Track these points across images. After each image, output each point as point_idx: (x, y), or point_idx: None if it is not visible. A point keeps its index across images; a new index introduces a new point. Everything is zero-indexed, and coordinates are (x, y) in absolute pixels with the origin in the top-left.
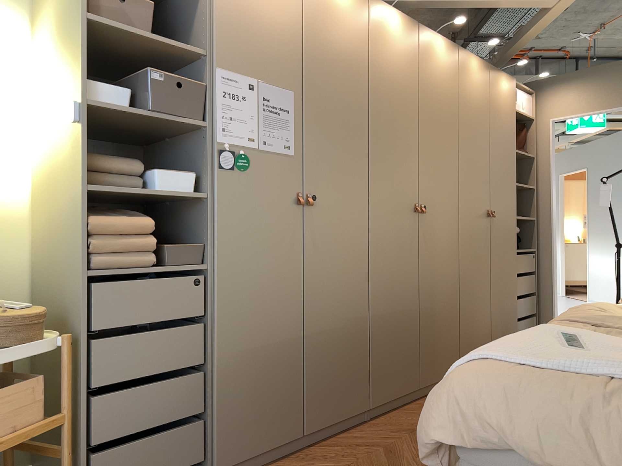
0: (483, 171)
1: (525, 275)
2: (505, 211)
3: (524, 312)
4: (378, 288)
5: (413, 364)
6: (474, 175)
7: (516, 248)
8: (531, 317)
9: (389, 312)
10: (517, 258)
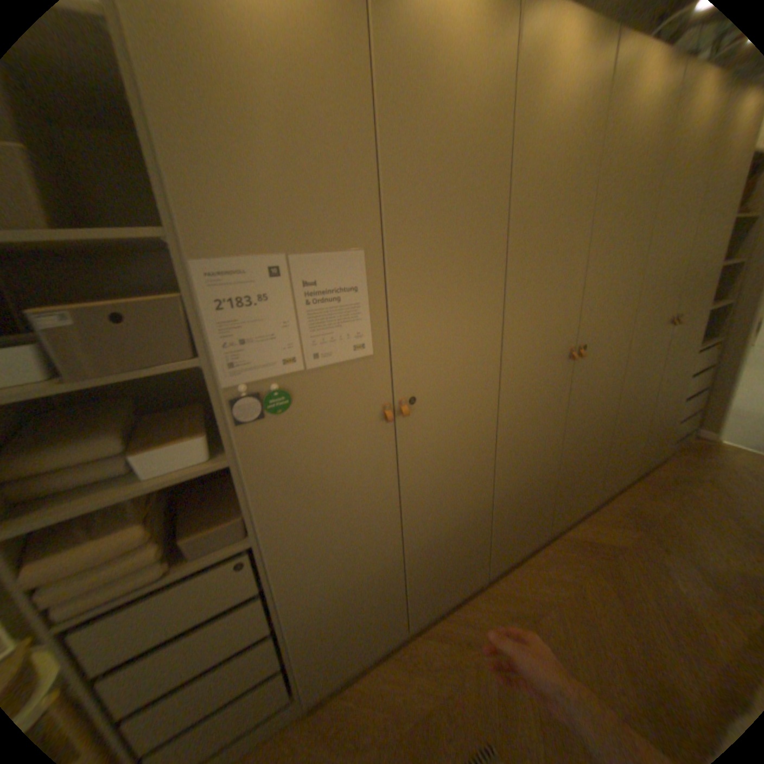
0: (686, 263)
1: (708, 372)
2: (703, 307)
3: (696, 411)
4: (513, 465)
5: (550, 518)
6: (672, 274)
7: (704, 341)
8: (703, 413)
9: (525, 483)
10: (703, 356)
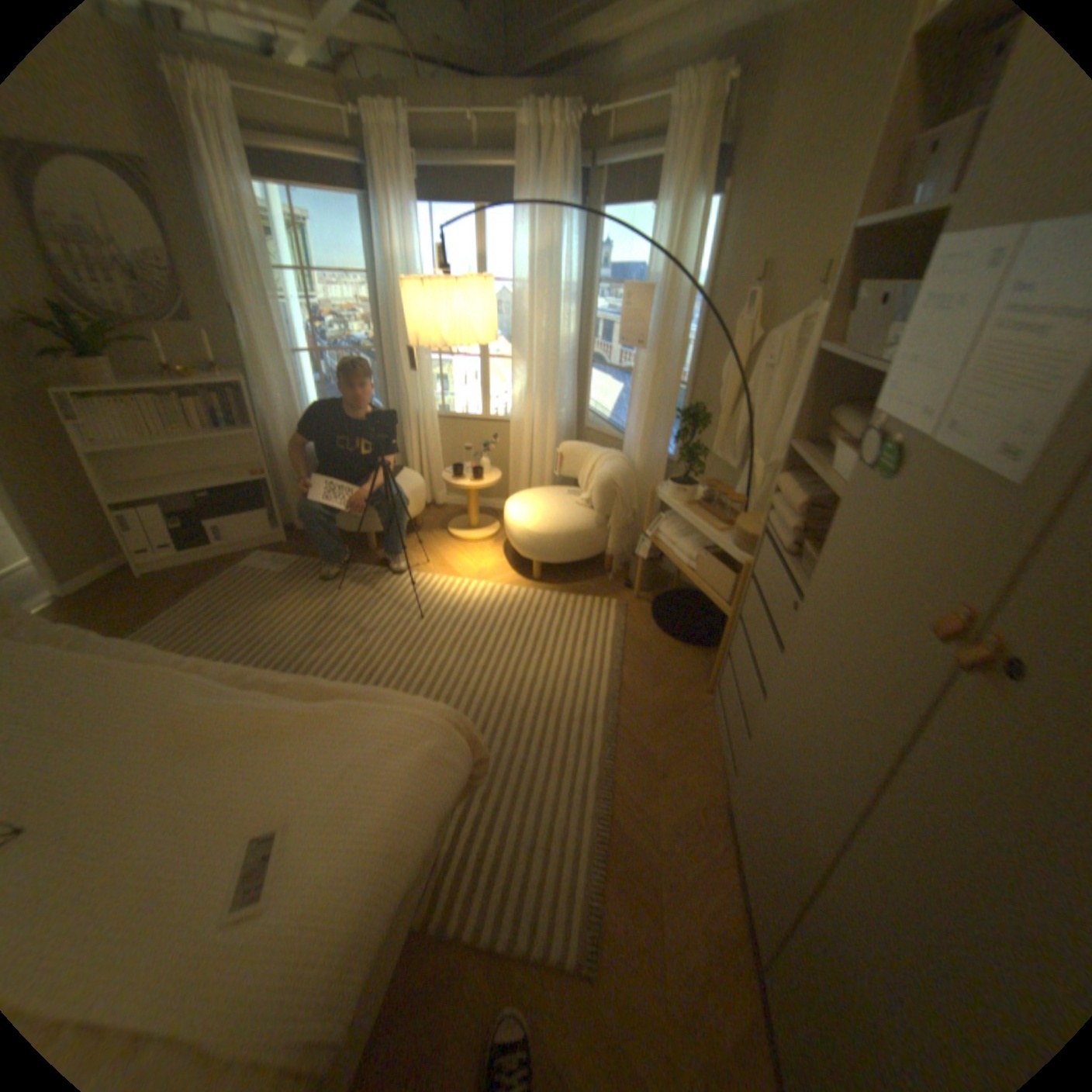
0: None
1: None
2: None
3: None
4: None
5: None
6: None
7: None
8: None
9: None
10: None
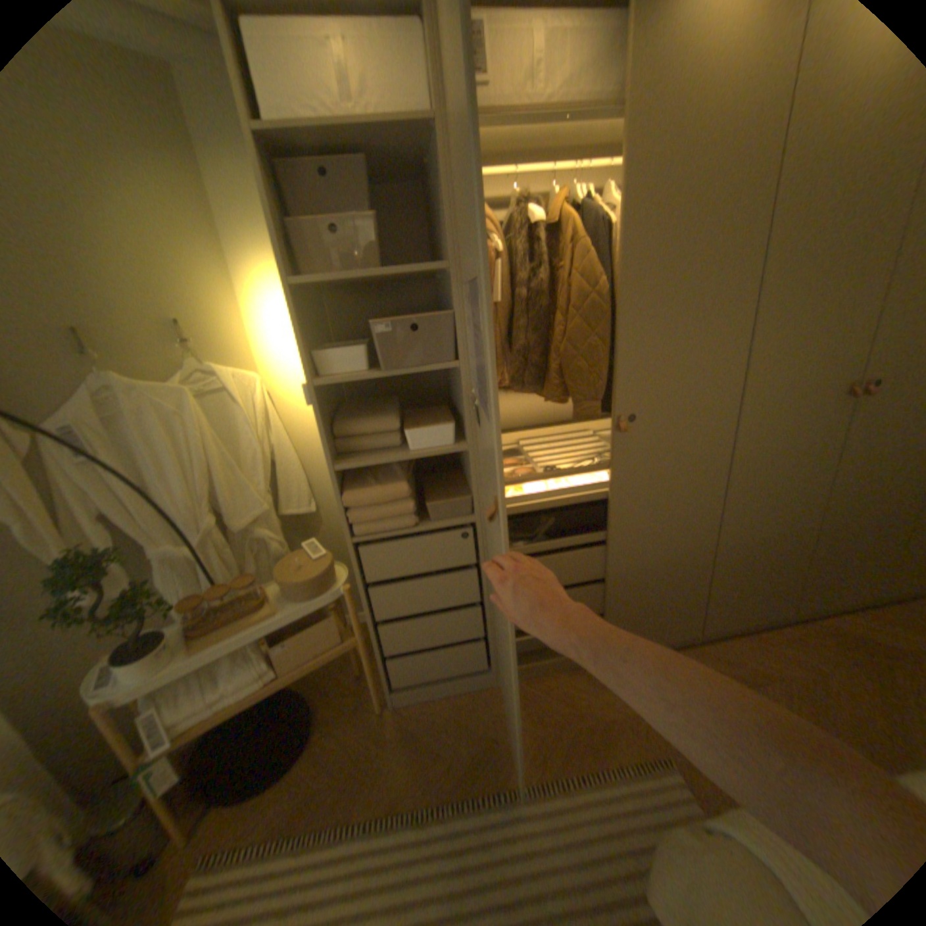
0: None
1: None
2: None
3: None
4: (748, 512)
5: (798, 592)
6: None
7: None
8: None
9: (764, 538)
10: None
